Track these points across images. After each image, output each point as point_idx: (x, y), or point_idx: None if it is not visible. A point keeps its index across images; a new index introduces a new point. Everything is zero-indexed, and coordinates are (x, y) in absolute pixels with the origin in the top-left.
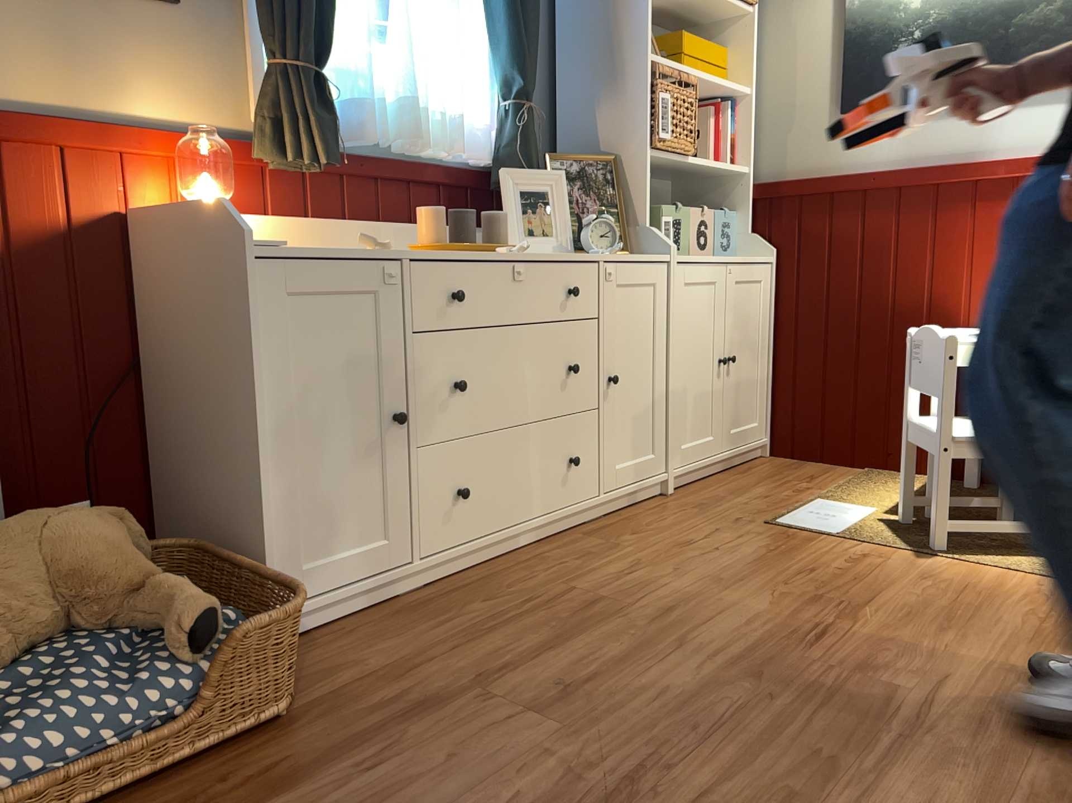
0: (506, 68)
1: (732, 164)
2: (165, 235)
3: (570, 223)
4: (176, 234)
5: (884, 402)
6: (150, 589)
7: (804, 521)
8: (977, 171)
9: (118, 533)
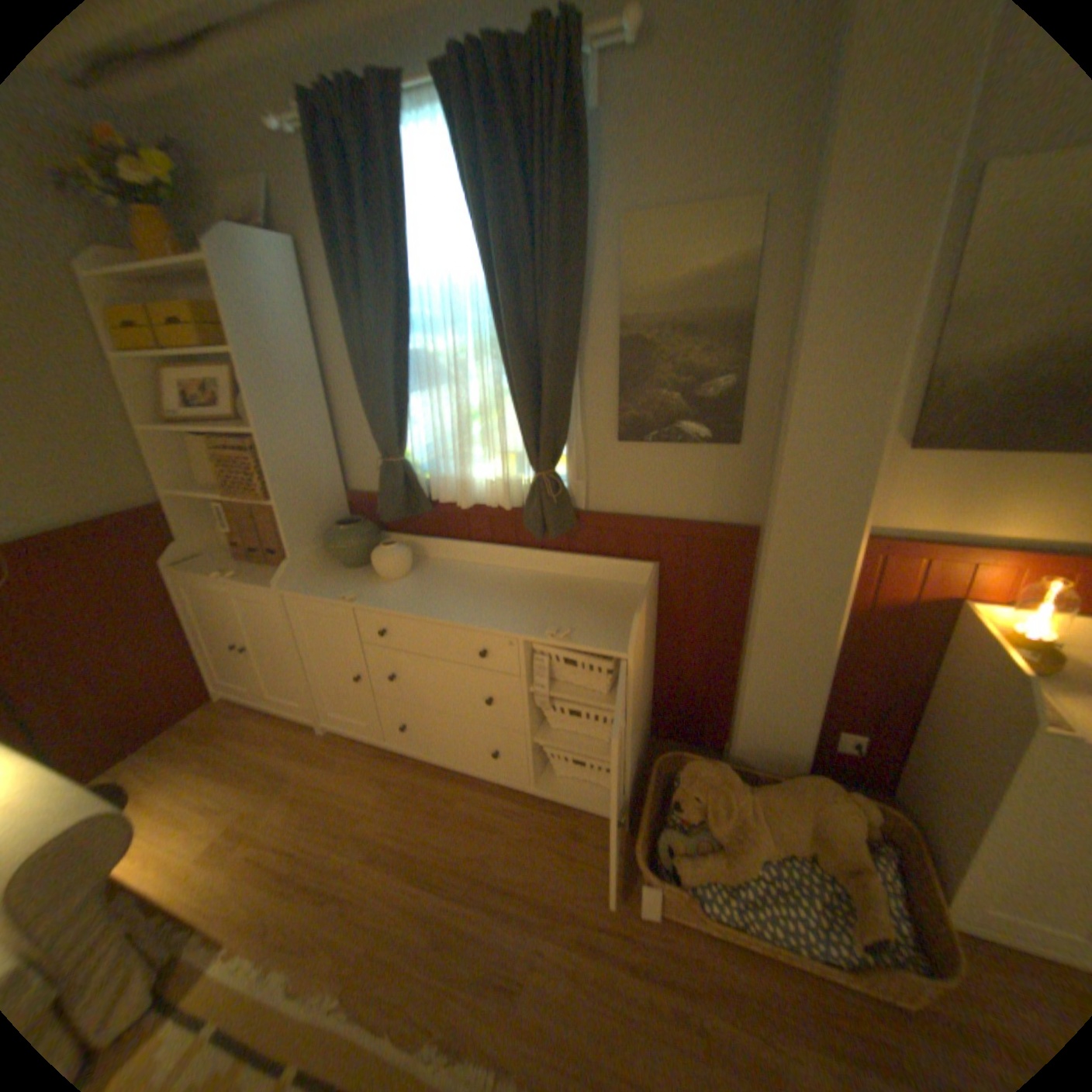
0: None
1: None
2: (984, 645)
3: None
4: (992, 655)
5: None
6: (865, 880)
7: None
8: None
9: (863, 828)
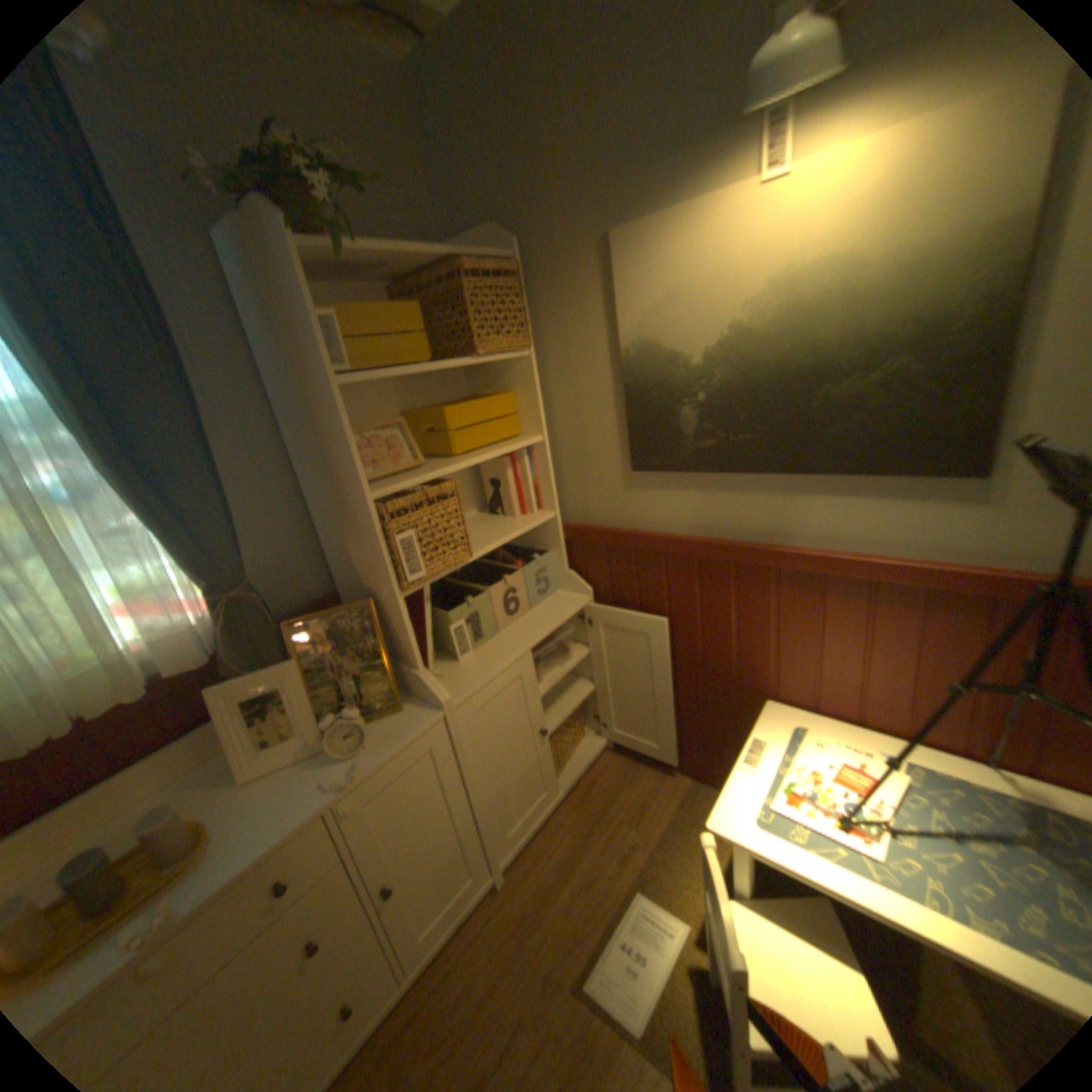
0: (180, 565)
1: (538, 508)
2: None
3: (312, 719)
4: None
5: (705, 737)
6: None
7: (611, 989)
8: (782, 560)
9: None
